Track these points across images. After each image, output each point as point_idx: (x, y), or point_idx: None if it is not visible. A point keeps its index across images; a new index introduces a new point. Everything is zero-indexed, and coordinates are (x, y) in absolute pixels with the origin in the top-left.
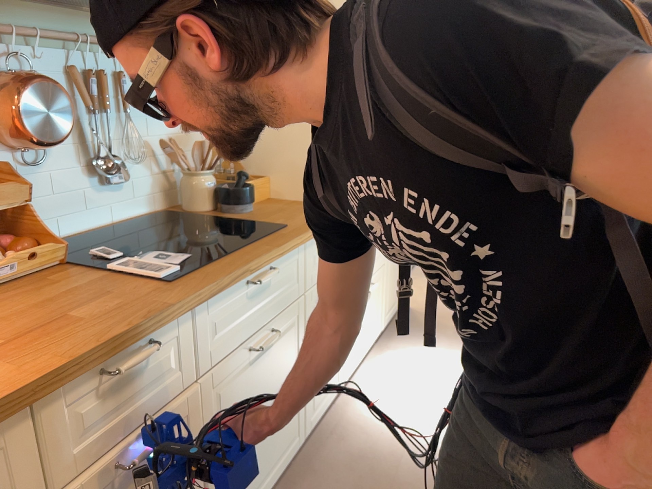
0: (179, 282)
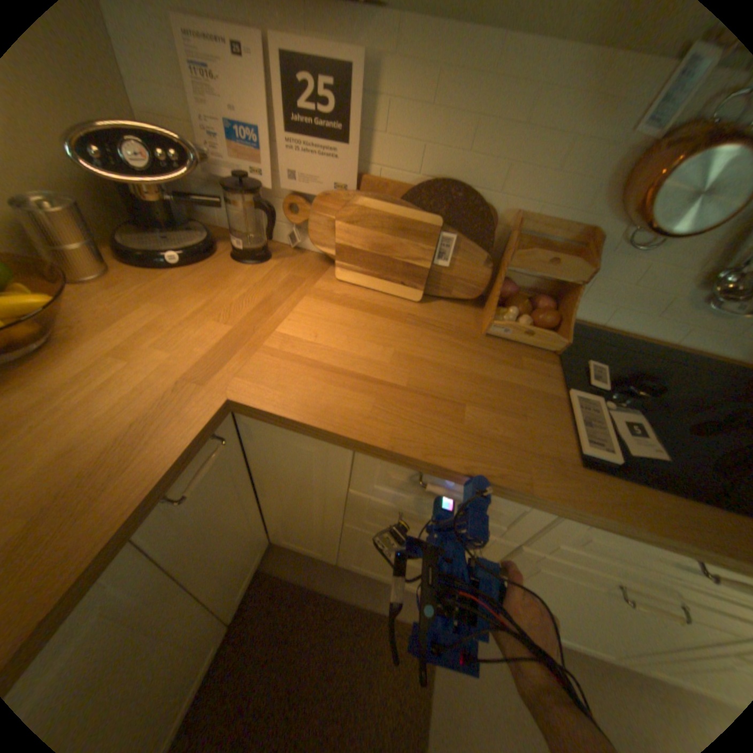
0: (594, 476)
